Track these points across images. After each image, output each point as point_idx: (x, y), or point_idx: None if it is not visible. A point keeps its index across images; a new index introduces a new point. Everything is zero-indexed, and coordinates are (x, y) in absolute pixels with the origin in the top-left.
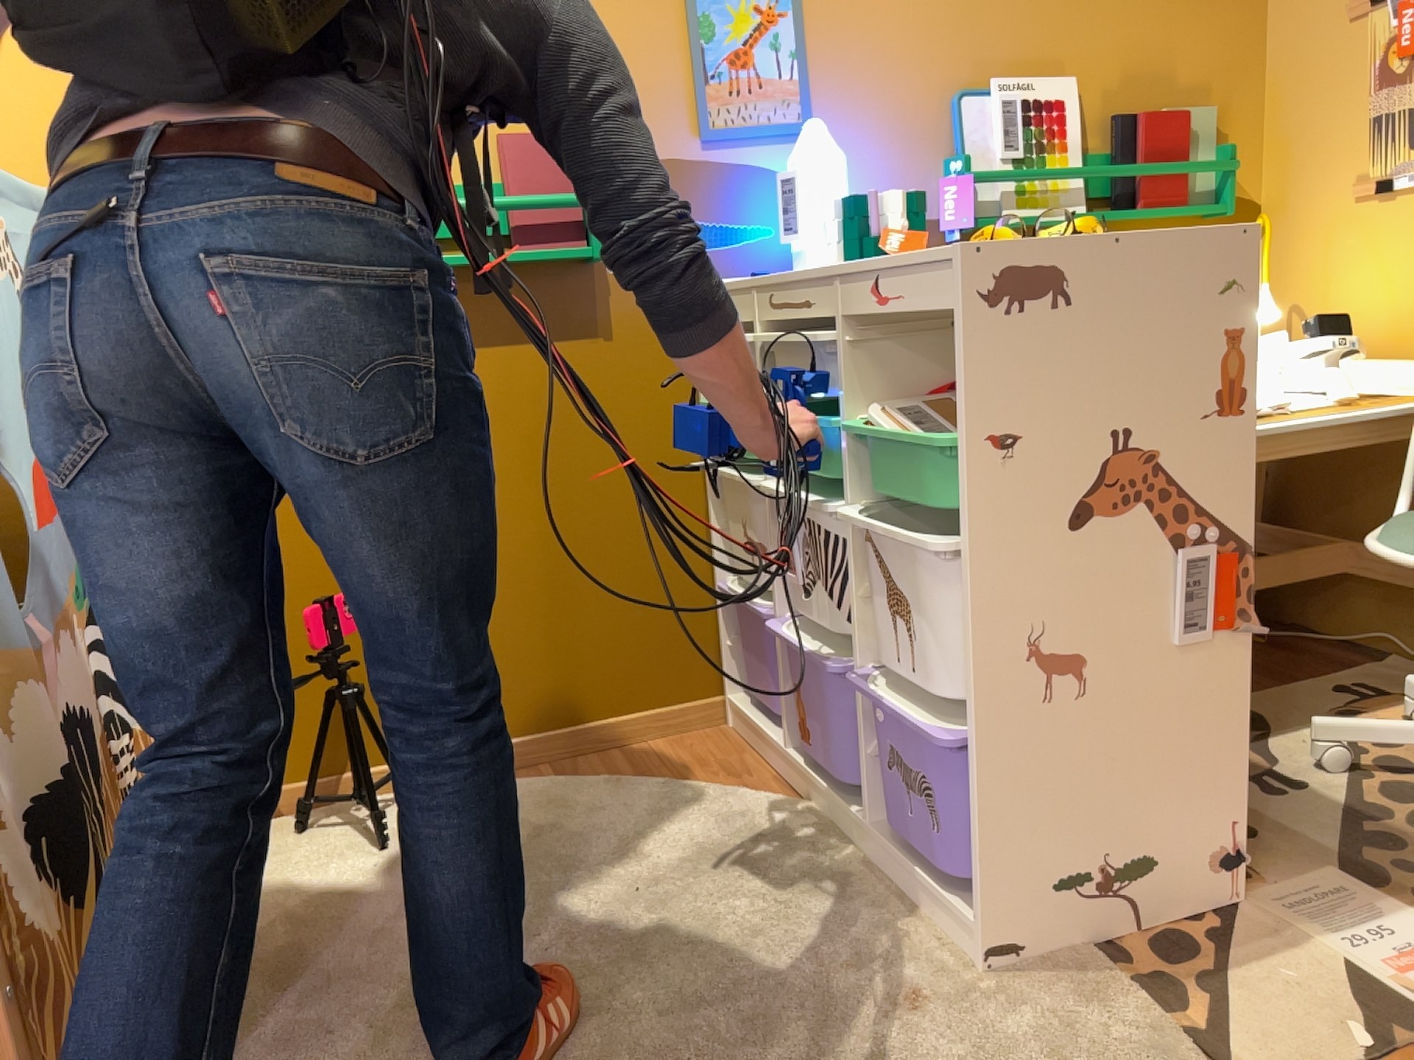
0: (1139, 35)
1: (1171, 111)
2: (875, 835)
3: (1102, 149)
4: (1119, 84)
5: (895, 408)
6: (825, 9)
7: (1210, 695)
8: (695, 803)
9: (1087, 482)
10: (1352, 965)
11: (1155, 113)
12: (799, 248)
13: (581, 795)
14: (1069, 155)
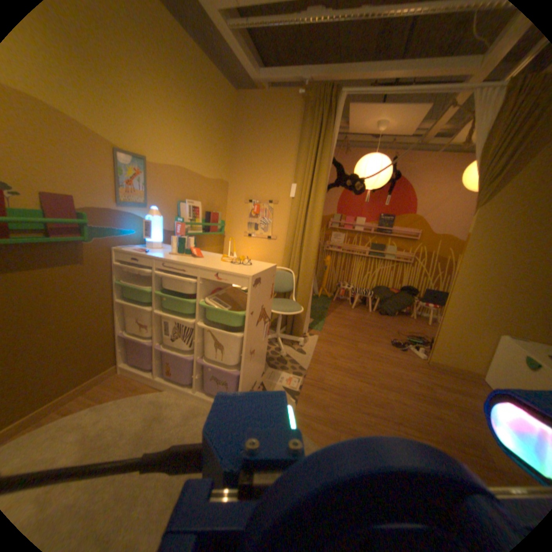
0: (210, 195)
1: (215, 212)
2: (198, 395)
3: (203, 218)
4: (207, 204)
5: (211, 298)
6: (152, 174)
7: (265, 346)
8: (132, 406)
9: (259, 316)
10: (282, 385)
11: (214, 213)
12: (150, 241)
13: (87, 420)
14: (200, 220)
